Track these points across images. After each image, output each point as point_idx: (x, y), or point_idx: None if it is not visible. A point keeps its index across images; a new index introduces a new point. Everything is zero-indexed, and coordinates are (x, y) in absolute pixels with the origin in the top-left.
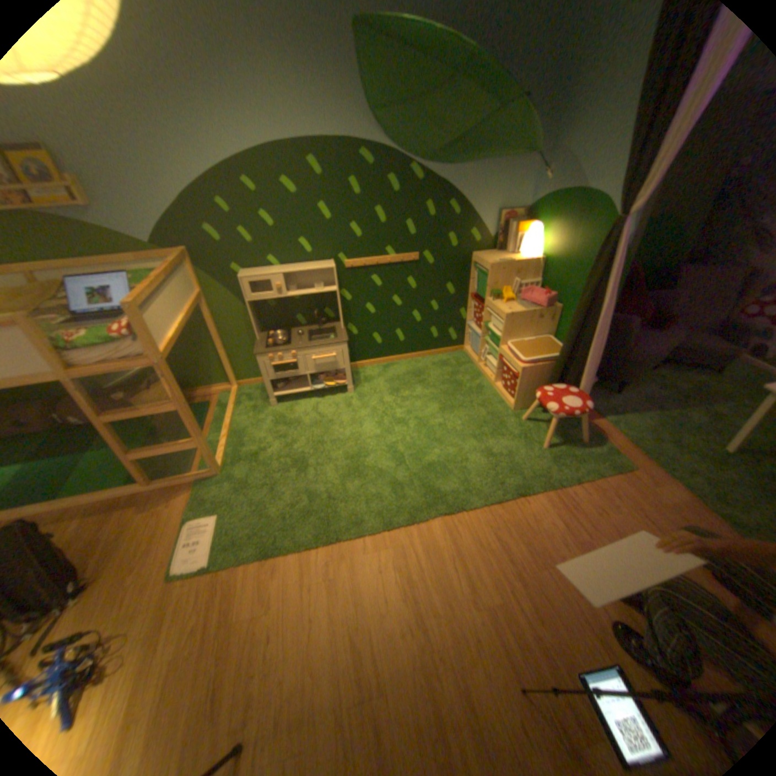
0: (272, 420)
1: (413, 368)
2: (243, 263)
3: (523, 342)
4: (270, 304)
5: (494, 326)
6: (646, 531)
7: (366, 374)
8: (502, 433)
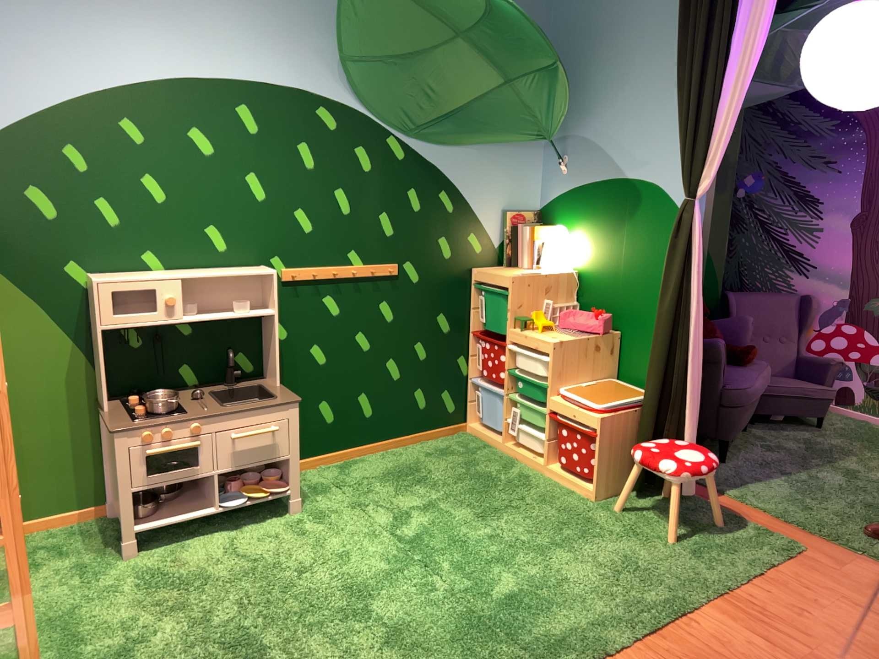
0: (135, 583)
1: (394, 462)
2: (94, 261)
3: (582, 387)
4: (132, 343)
5: (527, 373)
6: (868, 620)
7: (310, 482)
8: (597, 532)
